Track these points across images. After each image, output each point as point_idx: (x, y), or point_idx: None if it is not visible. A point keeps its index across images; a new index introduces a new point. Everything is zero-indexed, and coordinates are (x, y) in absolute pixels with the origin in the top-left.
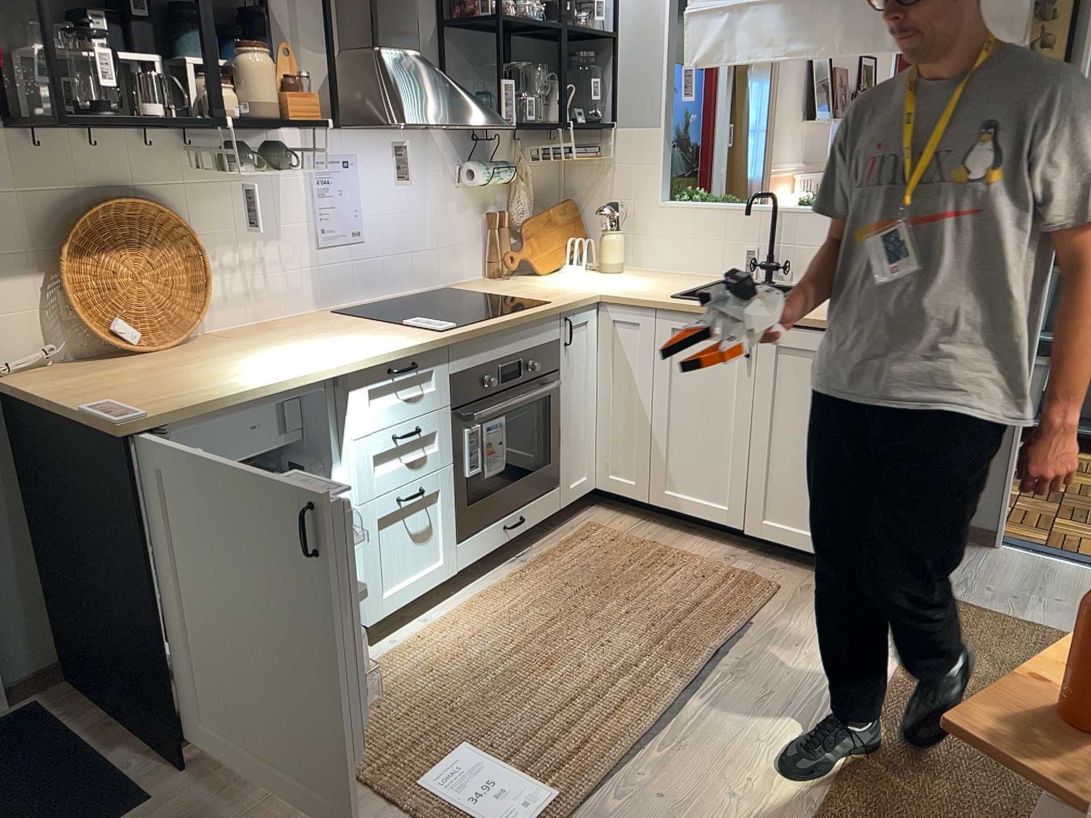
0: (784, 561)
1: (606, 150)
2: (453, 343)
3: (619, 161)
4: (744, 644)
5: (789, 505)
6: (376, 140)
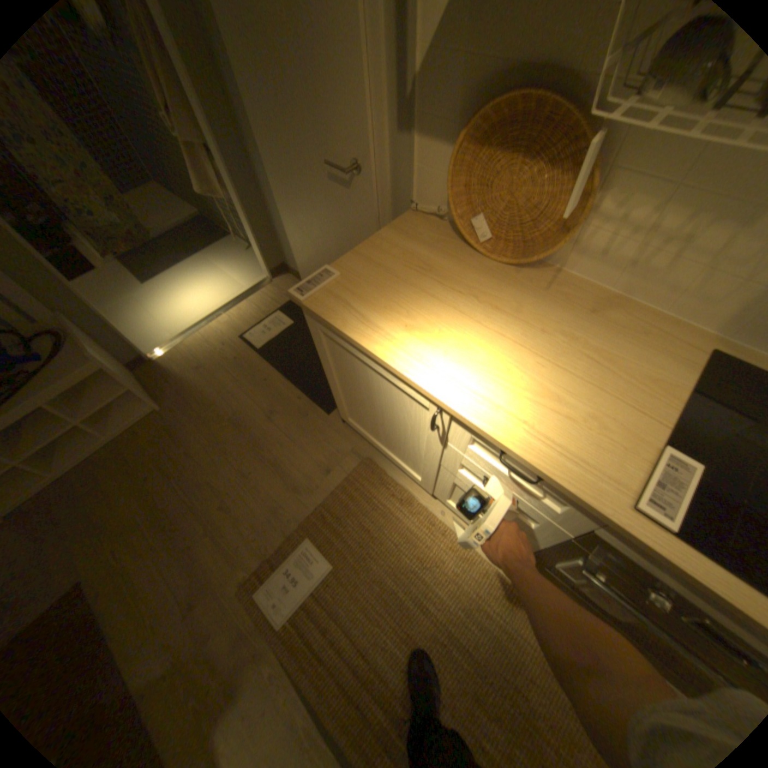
0: None
1: None
2: (623, 533)
3: None
4: None
5: None
6: None
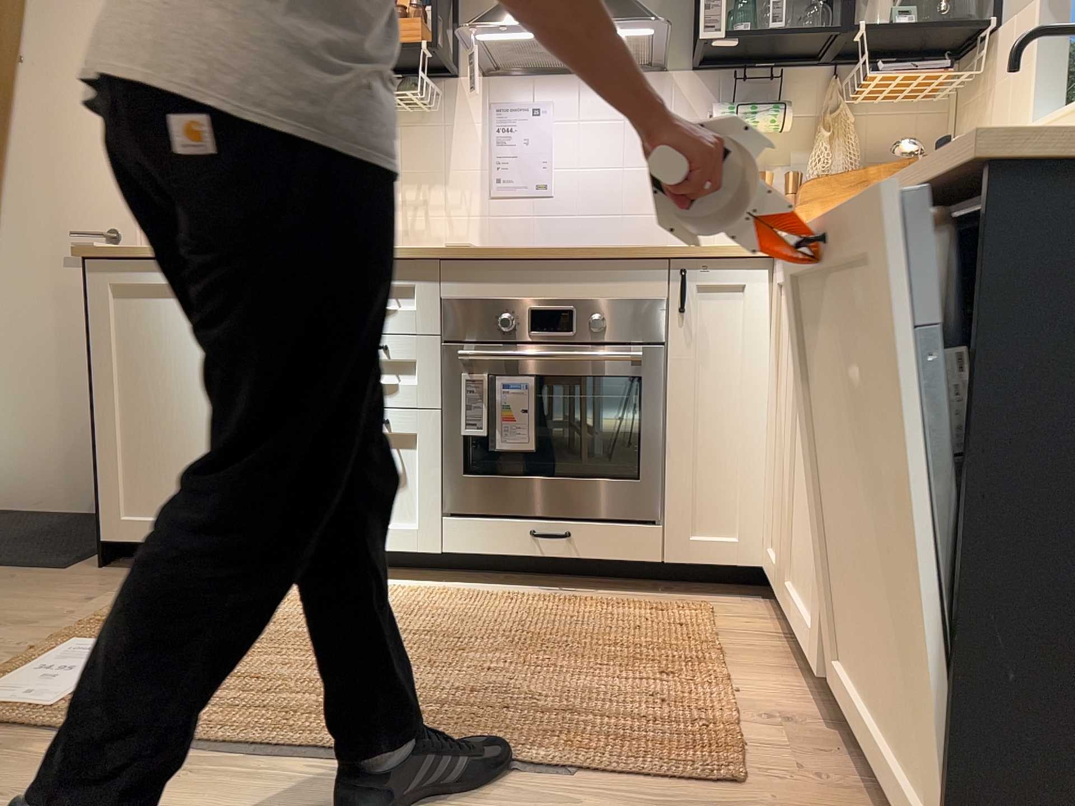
0: (859, 780)
1: (984, 70)
2: (443, 258)
3: (995, 82)
4: (501, 786)
5: (854, 641)
6: (579, 85)
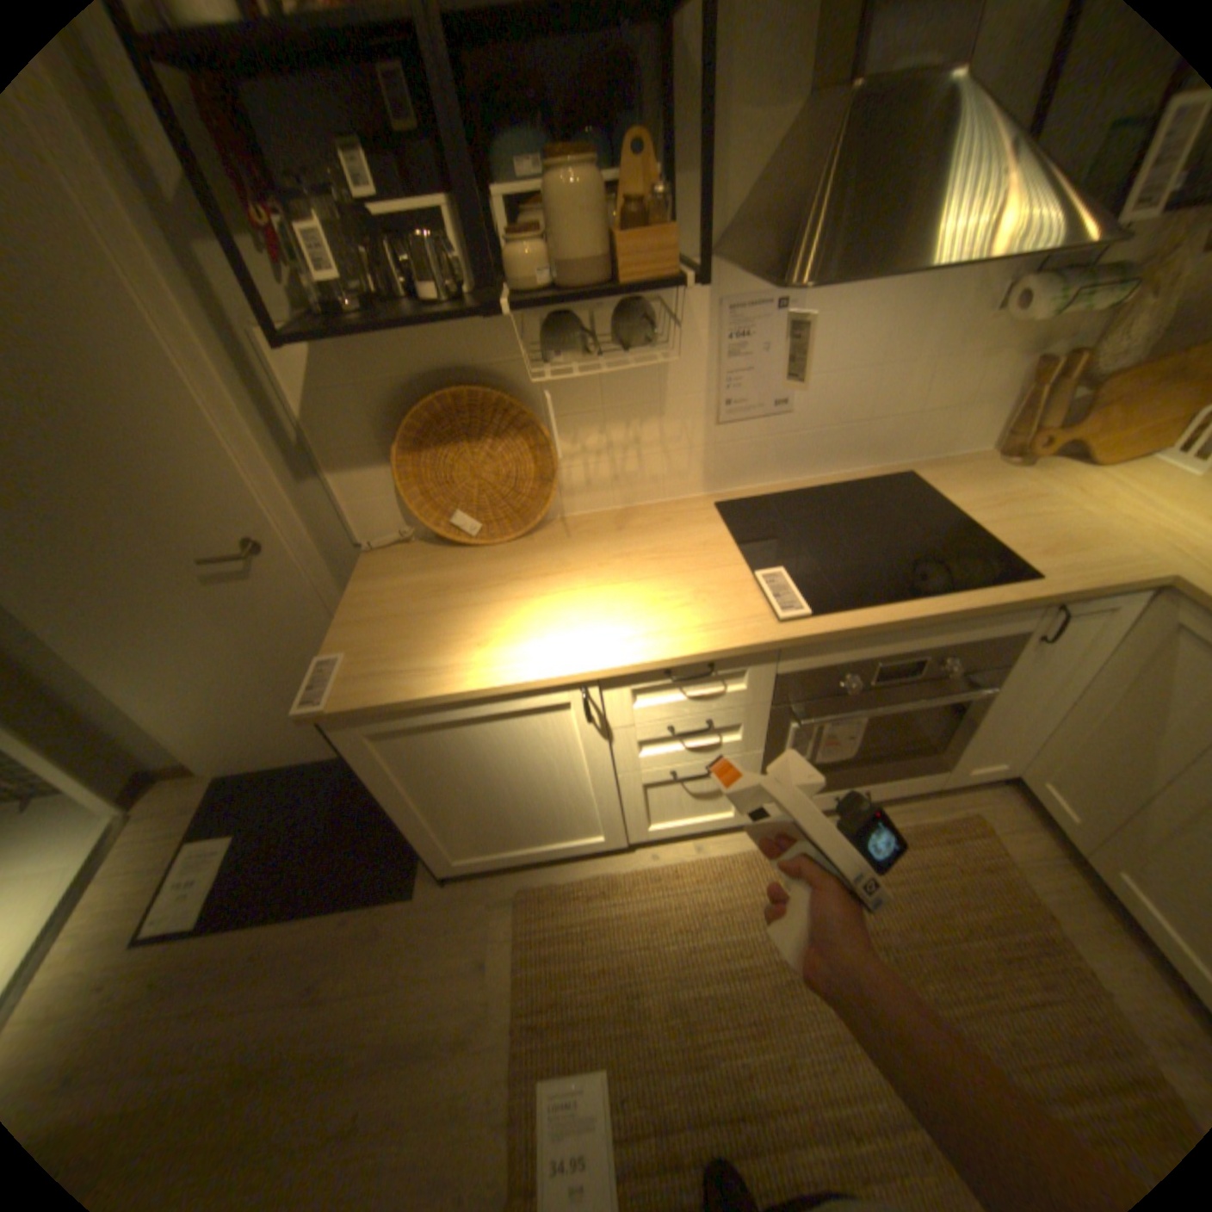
0: None
1: None
2: (789, 643)
3: None
4: None
5: None
6: None
